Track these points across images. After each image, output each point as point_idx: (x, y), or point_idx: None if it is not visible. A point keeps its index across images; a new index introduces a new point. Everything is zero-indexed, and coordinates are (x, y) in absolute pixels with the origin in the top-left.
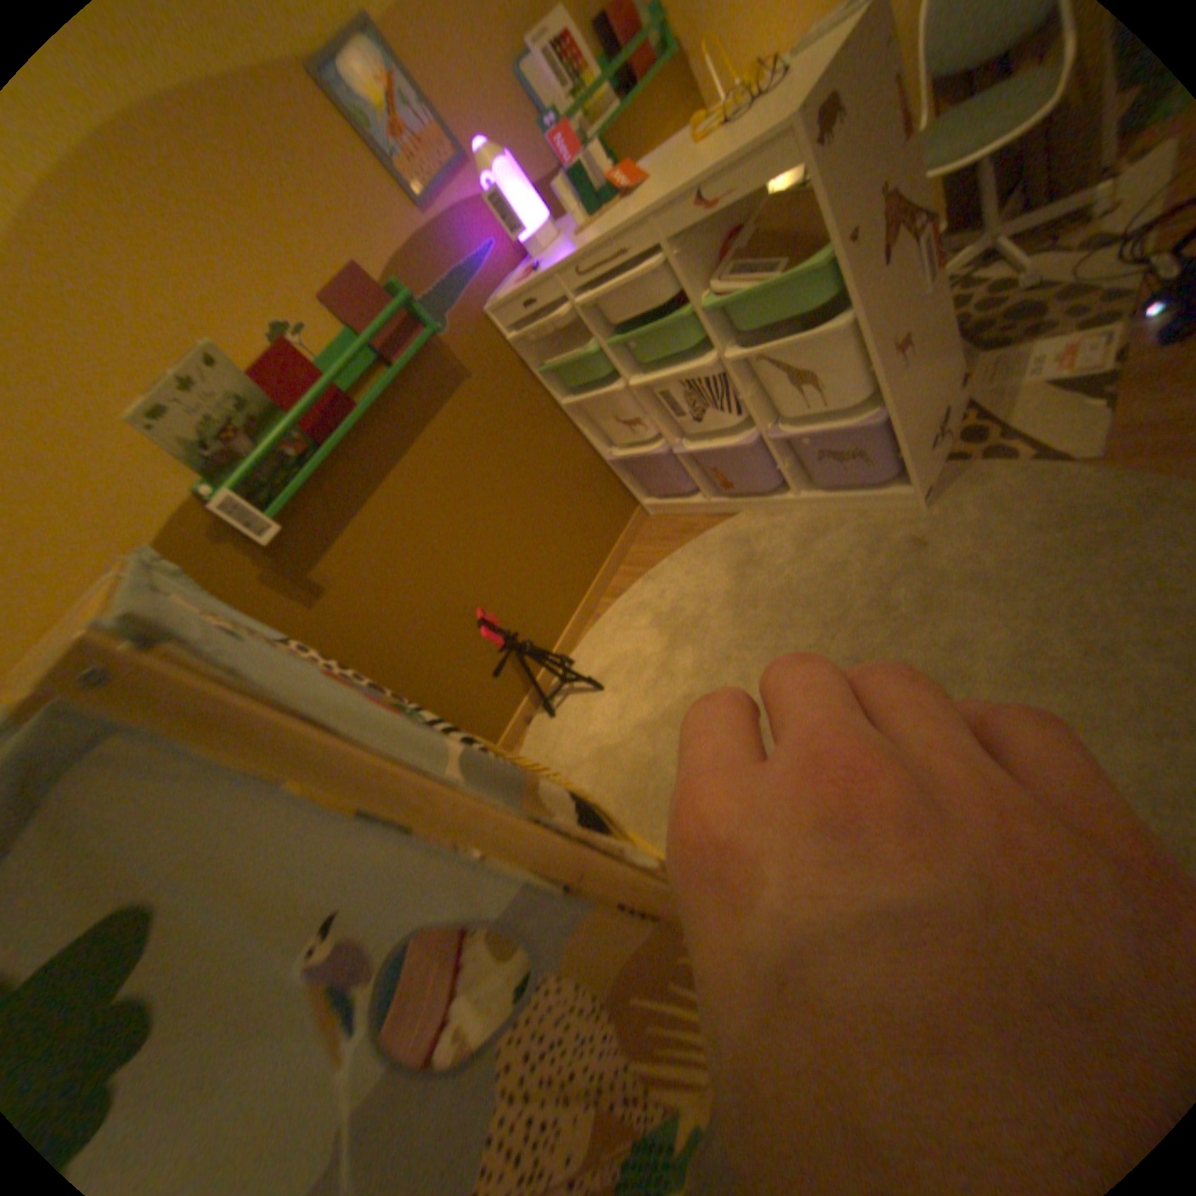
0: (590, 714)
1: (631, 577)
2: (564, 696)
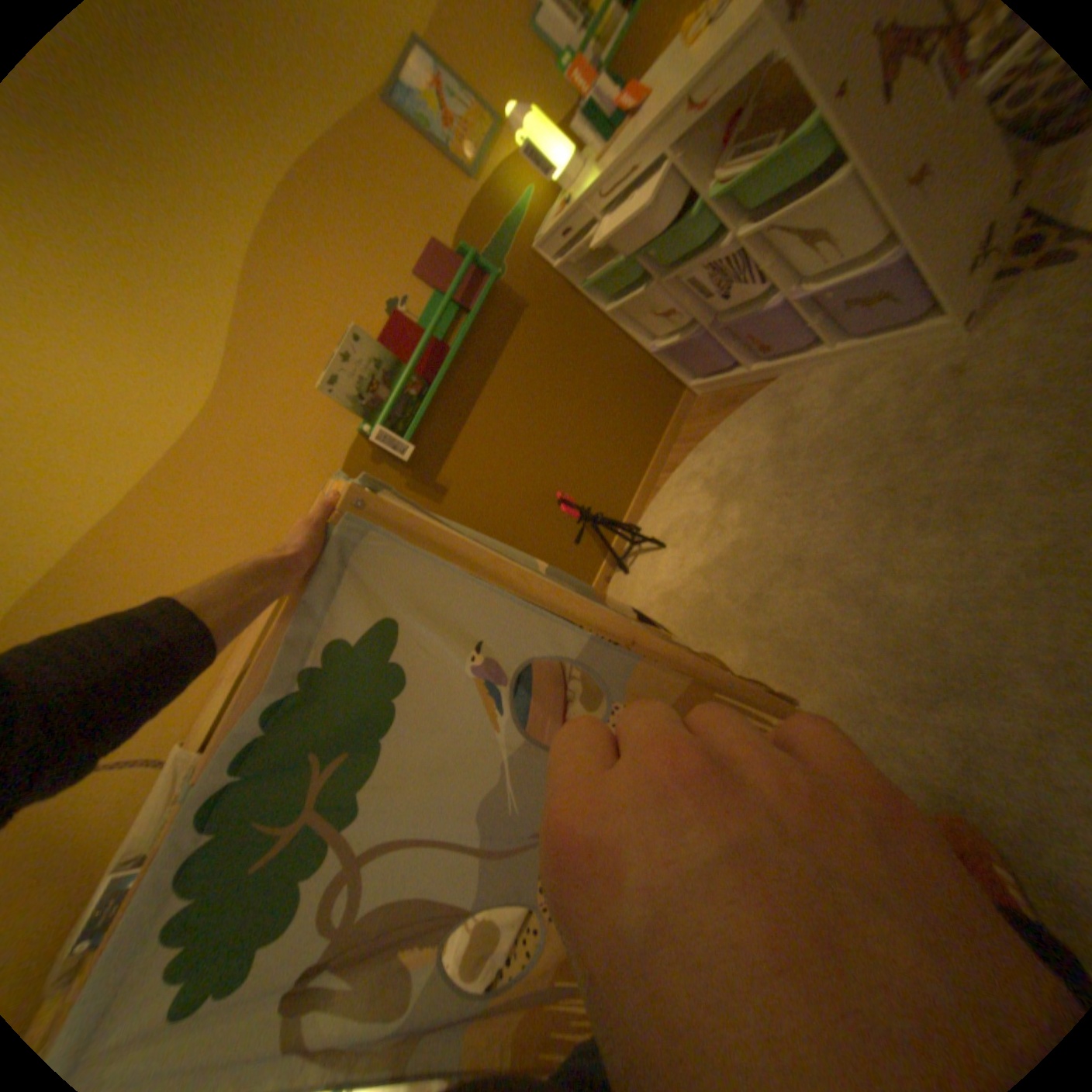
0: (656, 568)
1: (684, 452)
2: (635, 557)
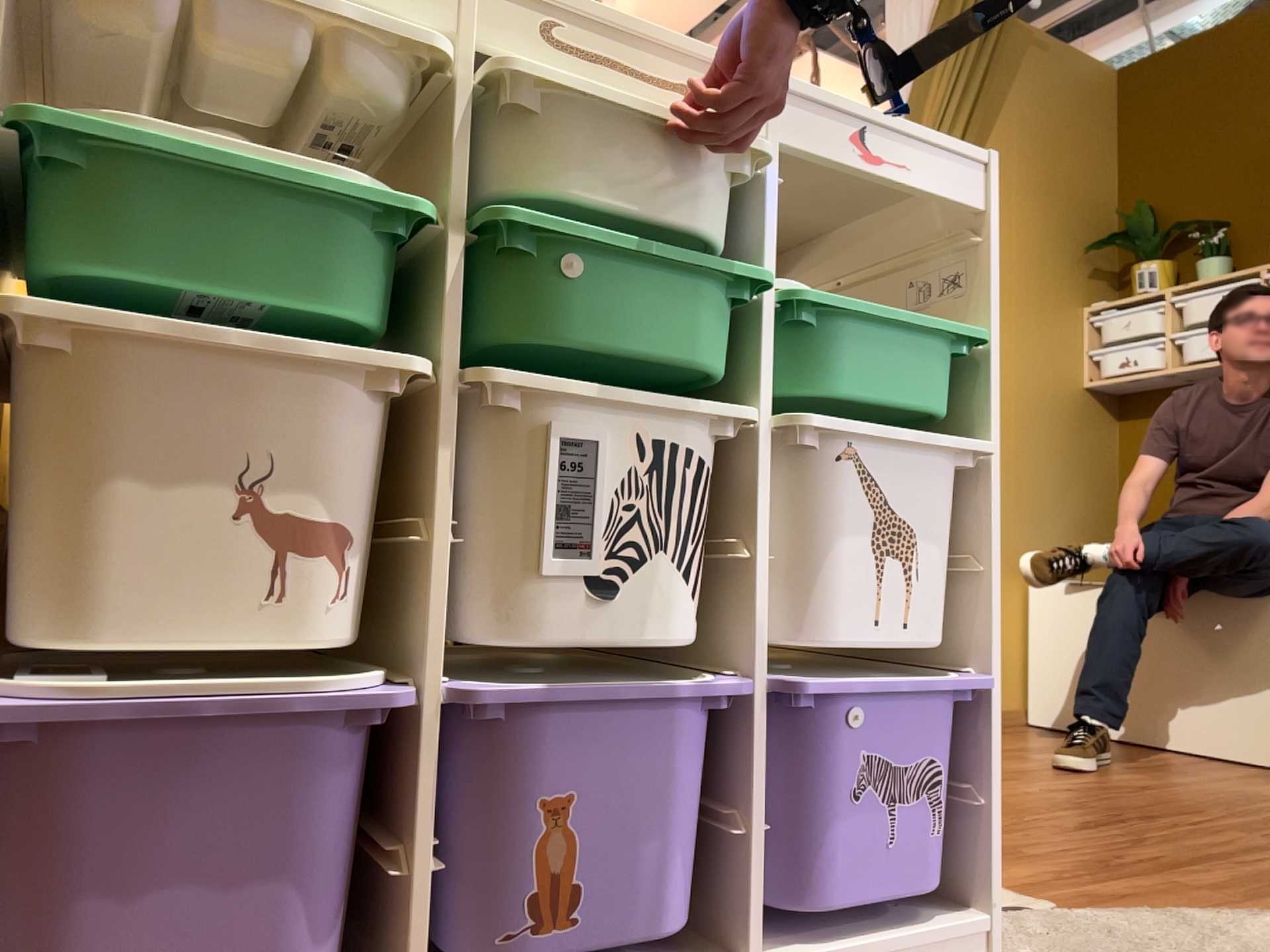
0: None
1: None
2: None
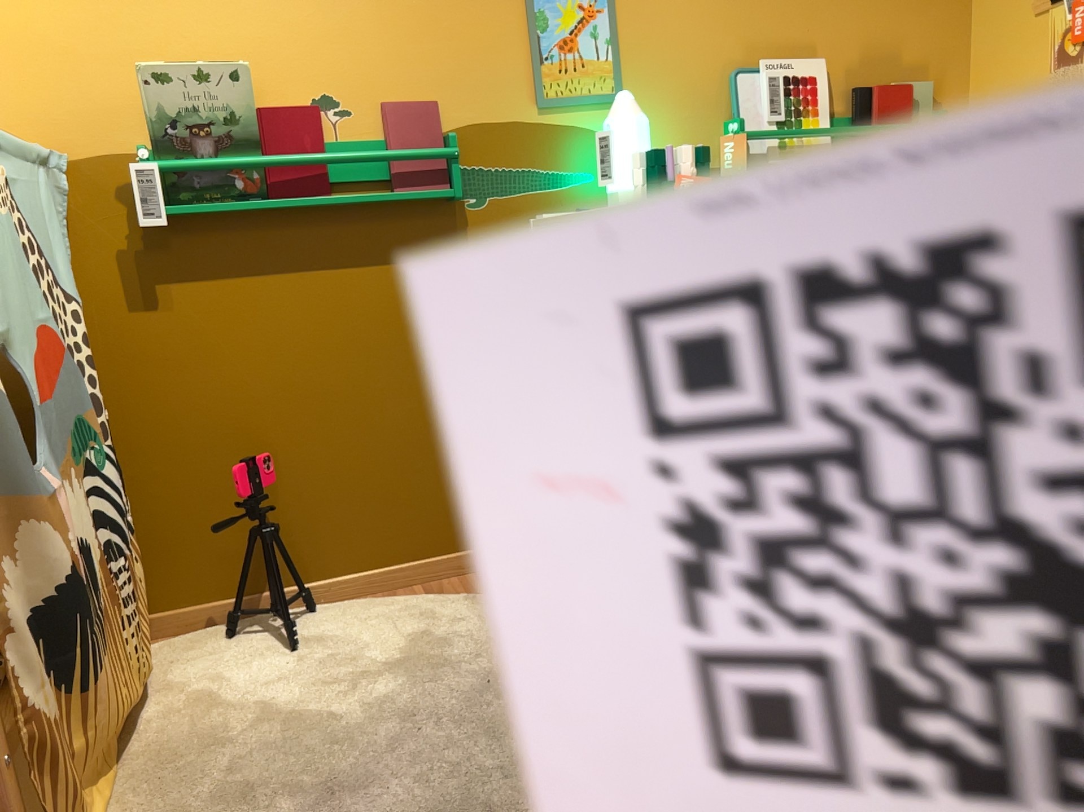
0: (250, 658)
1: (462, 587)
2: (261, 628)
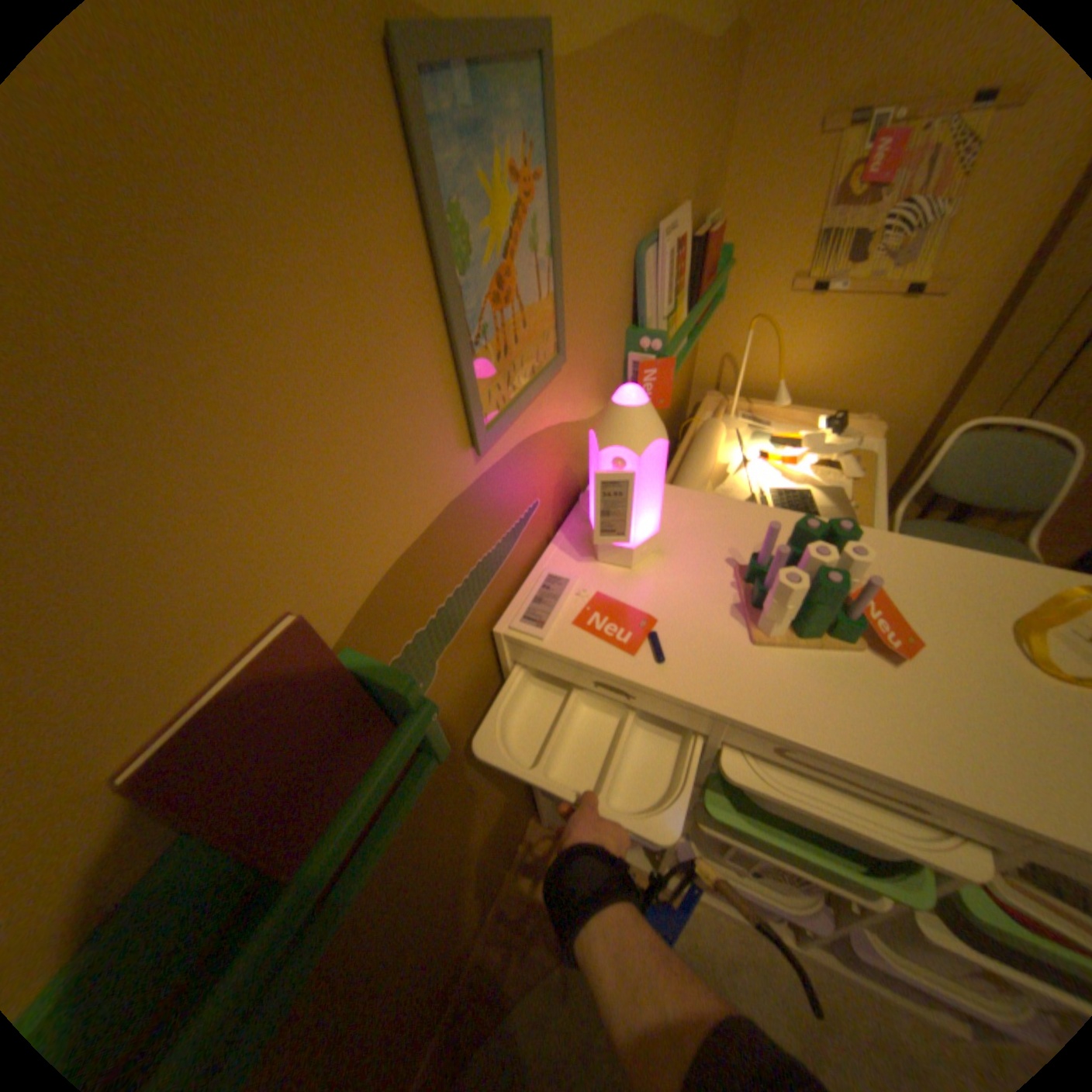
0: None
1: (516, 964)
2: None
